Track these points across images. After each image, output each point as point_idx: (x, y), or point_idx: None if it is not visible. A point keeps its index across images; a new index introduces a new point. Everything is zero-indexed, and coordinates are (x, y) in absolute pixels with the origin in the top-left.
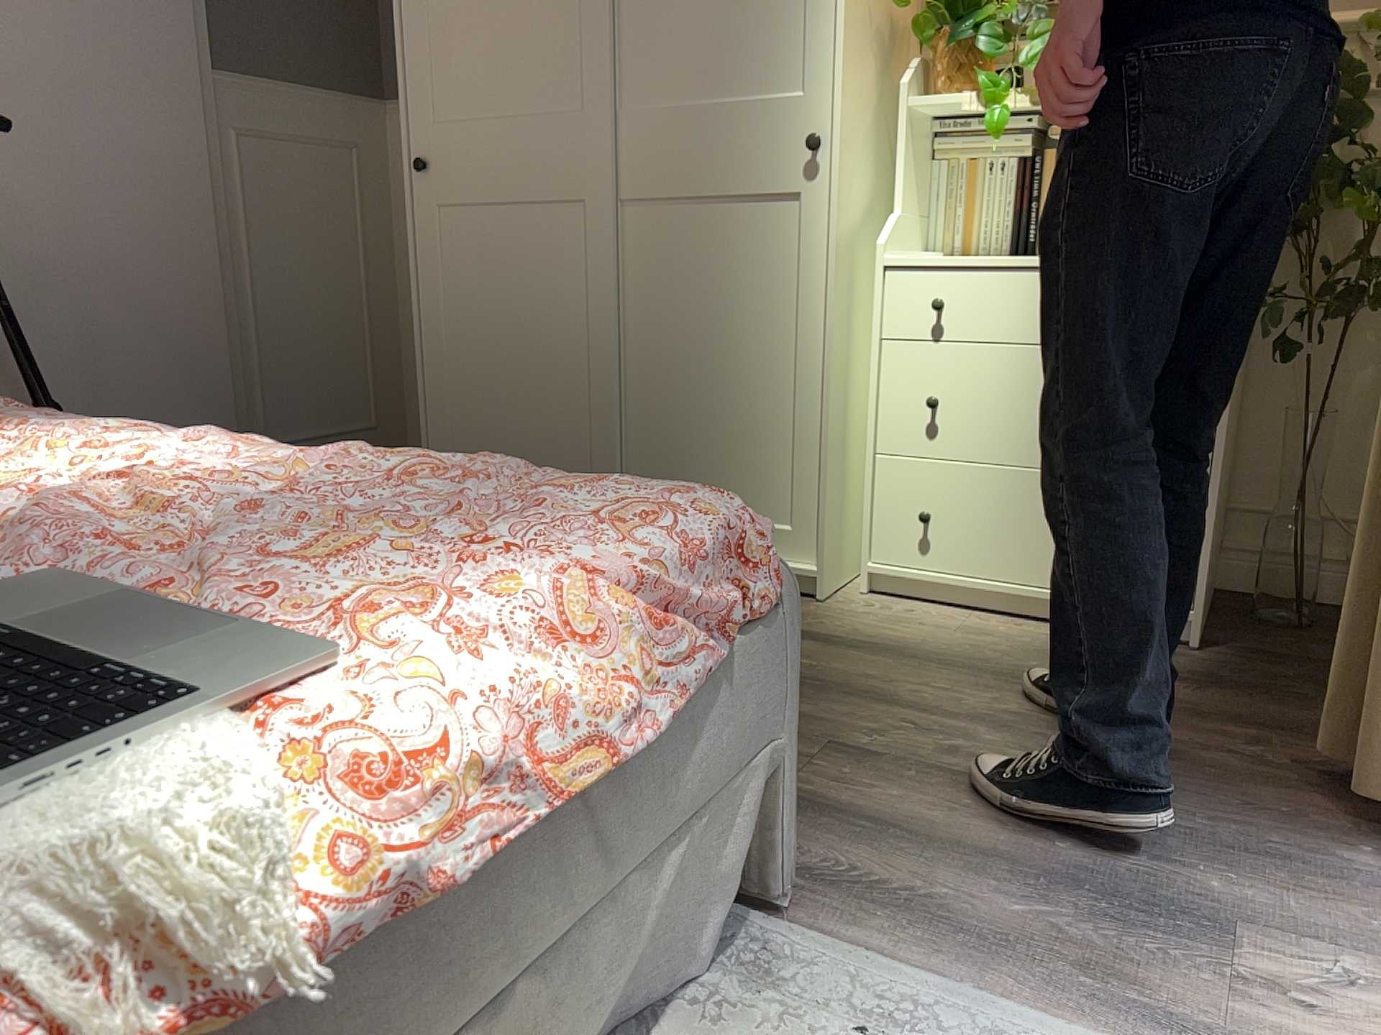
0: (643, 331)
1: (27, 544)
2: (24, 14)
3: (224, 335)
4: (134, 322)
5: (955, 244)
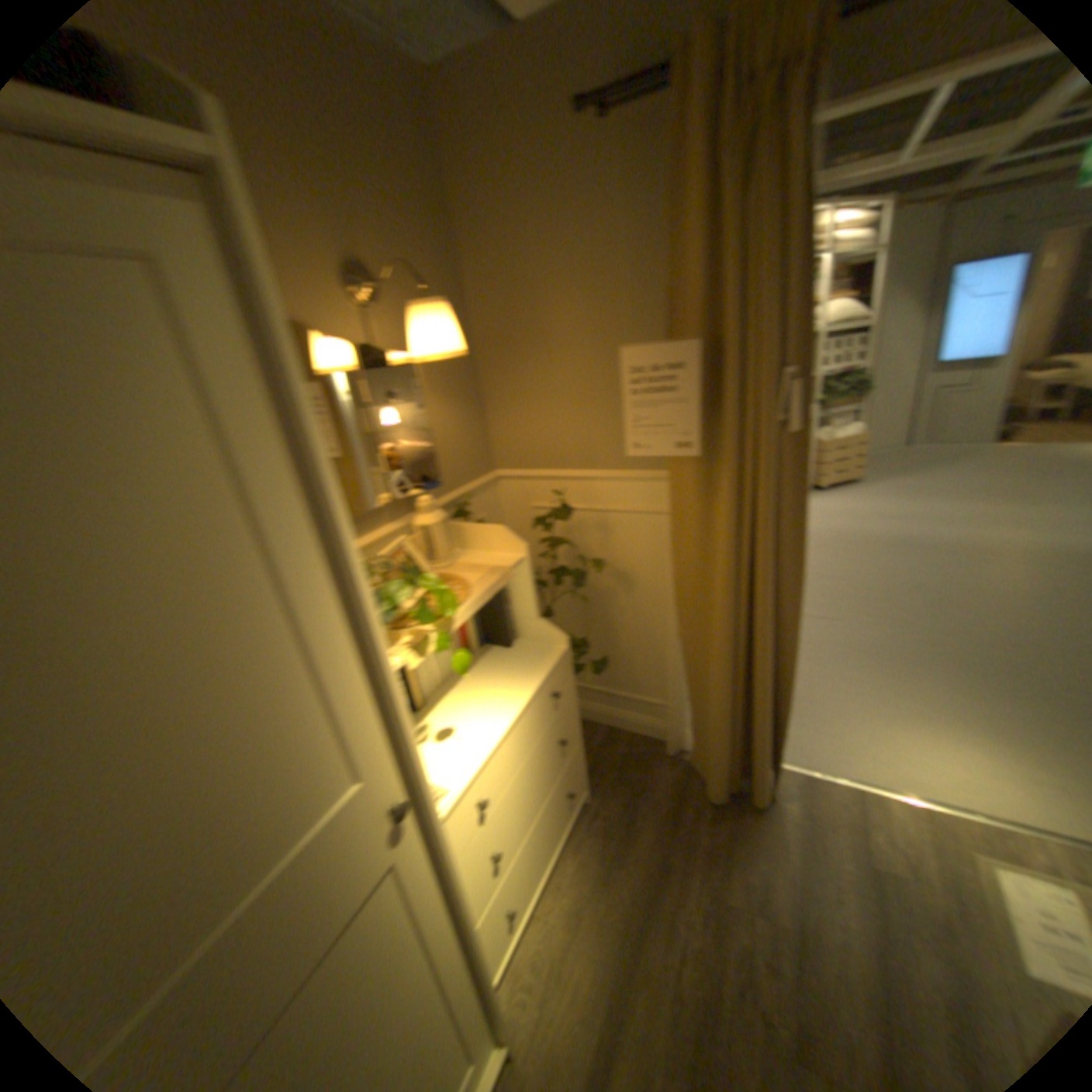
0: None
1: None
2: None
3: None
4: None
5: None
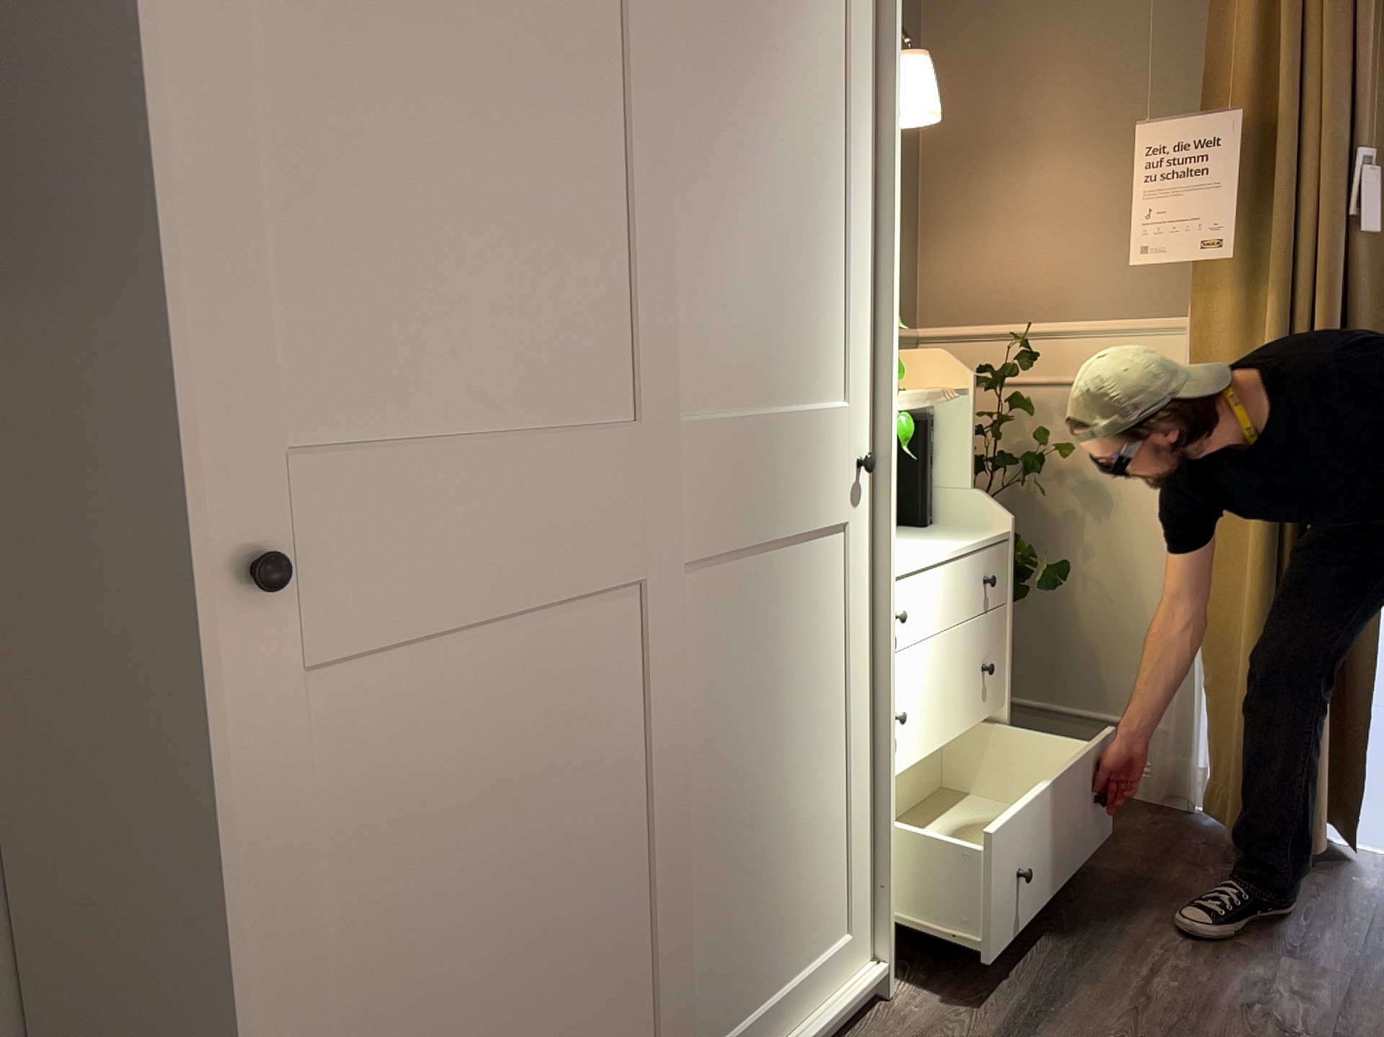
0: (701, 761)
1: None
2: None
3: None
4: None
5: None
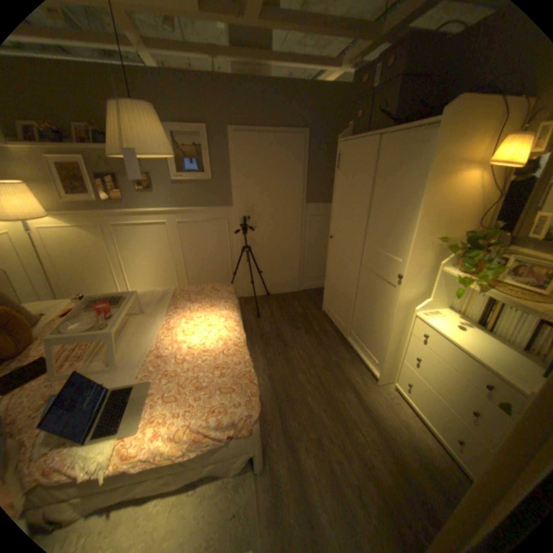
0: (360, 296)
1: (170, 359)
2: (267, 201)
3: (298, 256)
4: (280, 254)
5: (462, 309)
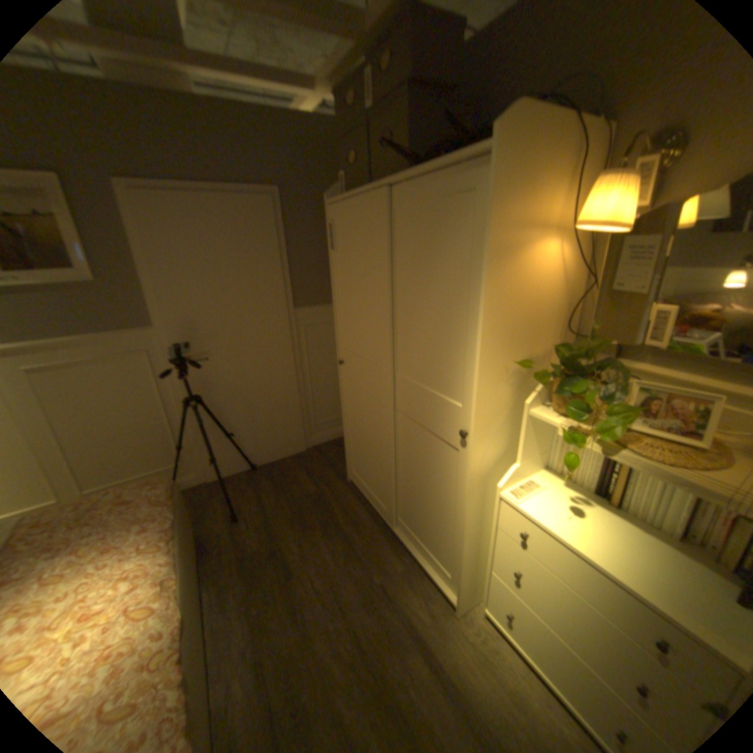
0: (402, 460)
1: None
2: (219, 310)
3: (295, 395)
4: (262, 397)
5: (563, 469)
